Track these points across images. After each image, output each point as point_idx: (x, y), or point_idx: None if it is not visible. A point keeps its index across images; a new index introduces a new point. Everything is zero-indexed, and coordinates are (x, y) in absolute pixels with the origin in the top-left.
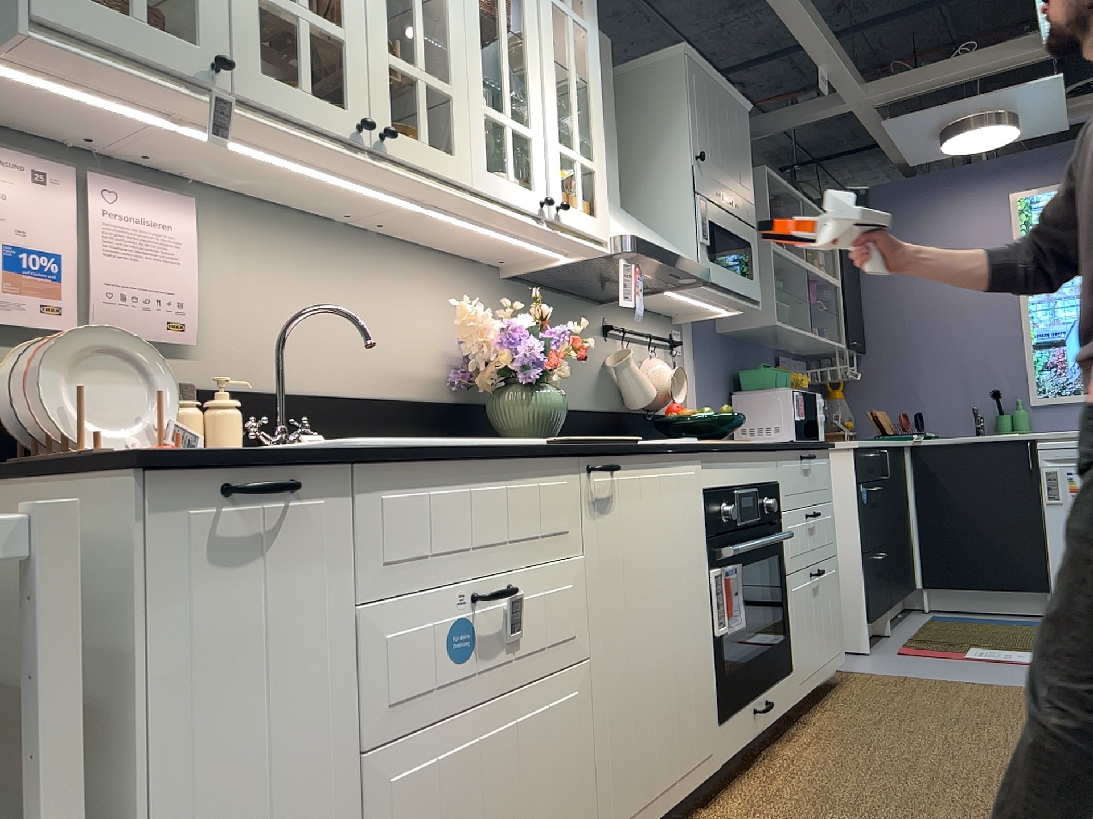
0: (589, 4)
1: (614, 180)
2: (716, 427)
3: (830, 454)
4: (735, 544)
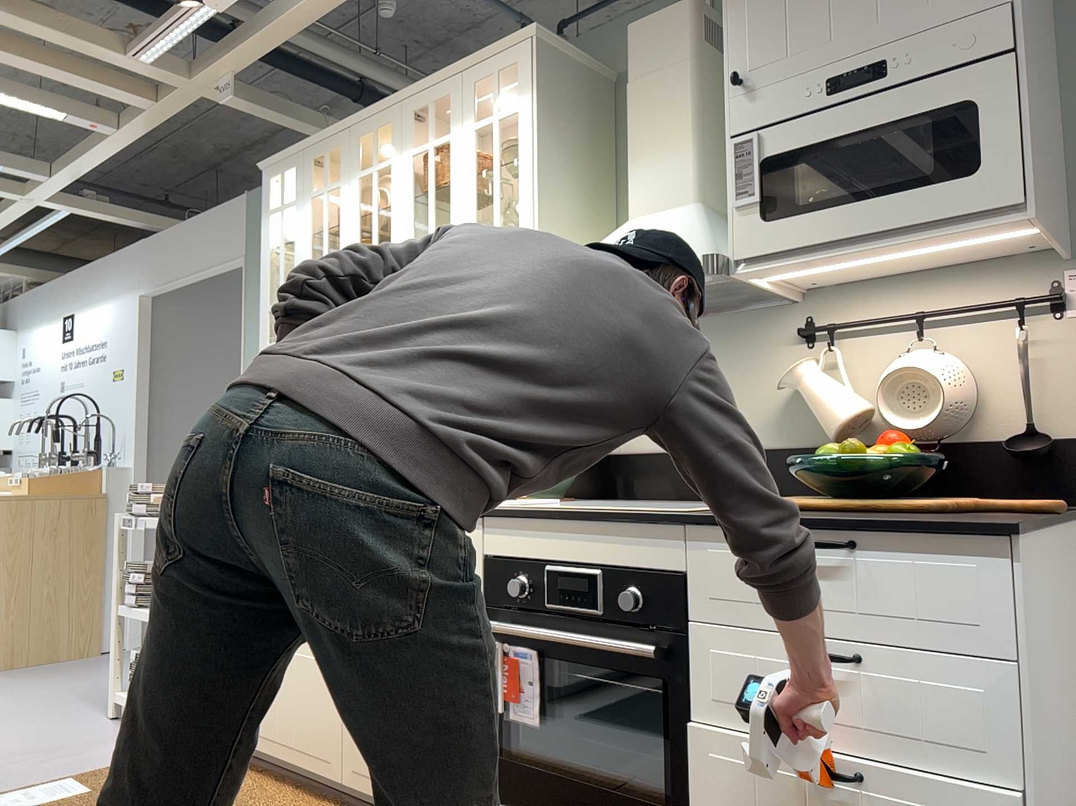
0: (519, 83)
1: (674, 178)
2: (838, 474)
3: (1015, 549)
4: (534, 627)
